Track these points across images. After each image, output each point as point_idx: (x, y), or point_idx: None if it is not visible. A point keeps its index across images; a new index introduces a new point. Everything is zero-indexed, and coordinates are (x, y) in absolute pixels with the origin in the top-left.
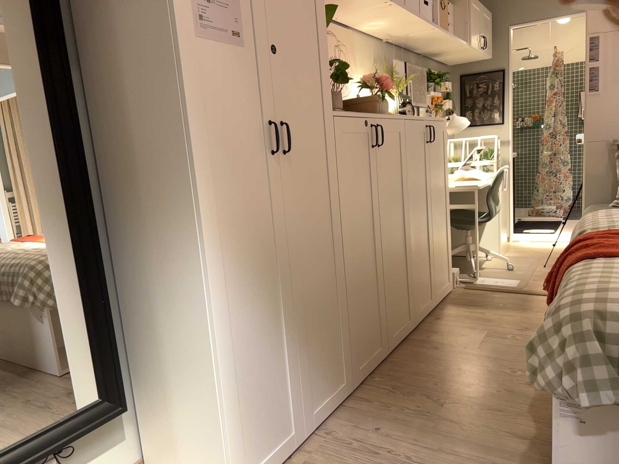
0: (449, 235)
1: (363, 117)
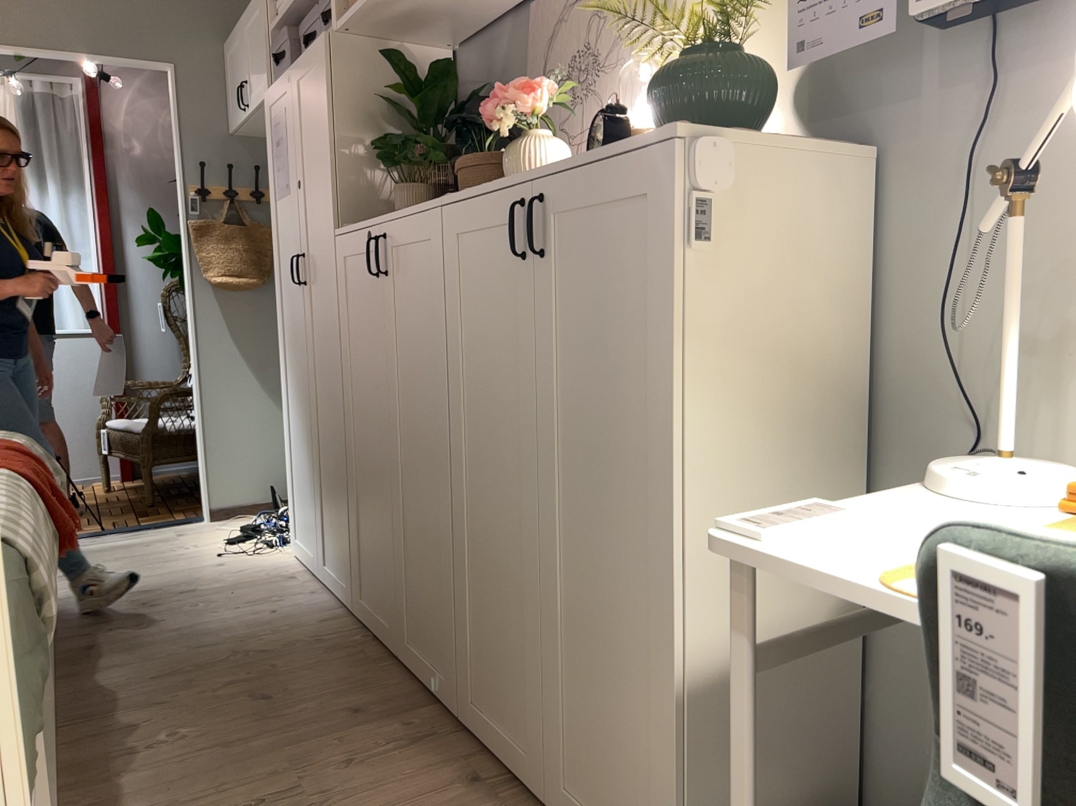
0: (677, 706)
1: (366, 230)
